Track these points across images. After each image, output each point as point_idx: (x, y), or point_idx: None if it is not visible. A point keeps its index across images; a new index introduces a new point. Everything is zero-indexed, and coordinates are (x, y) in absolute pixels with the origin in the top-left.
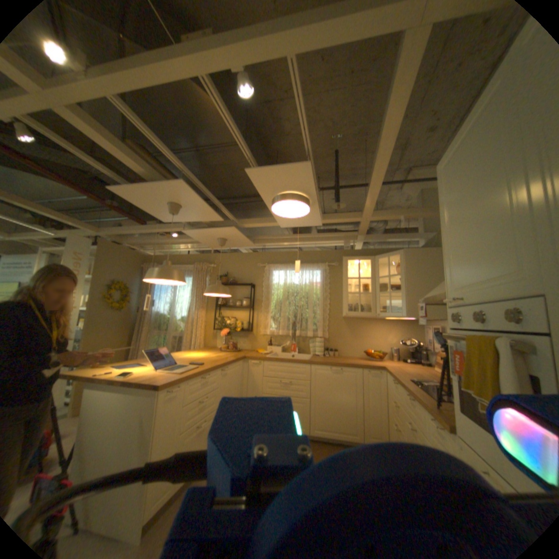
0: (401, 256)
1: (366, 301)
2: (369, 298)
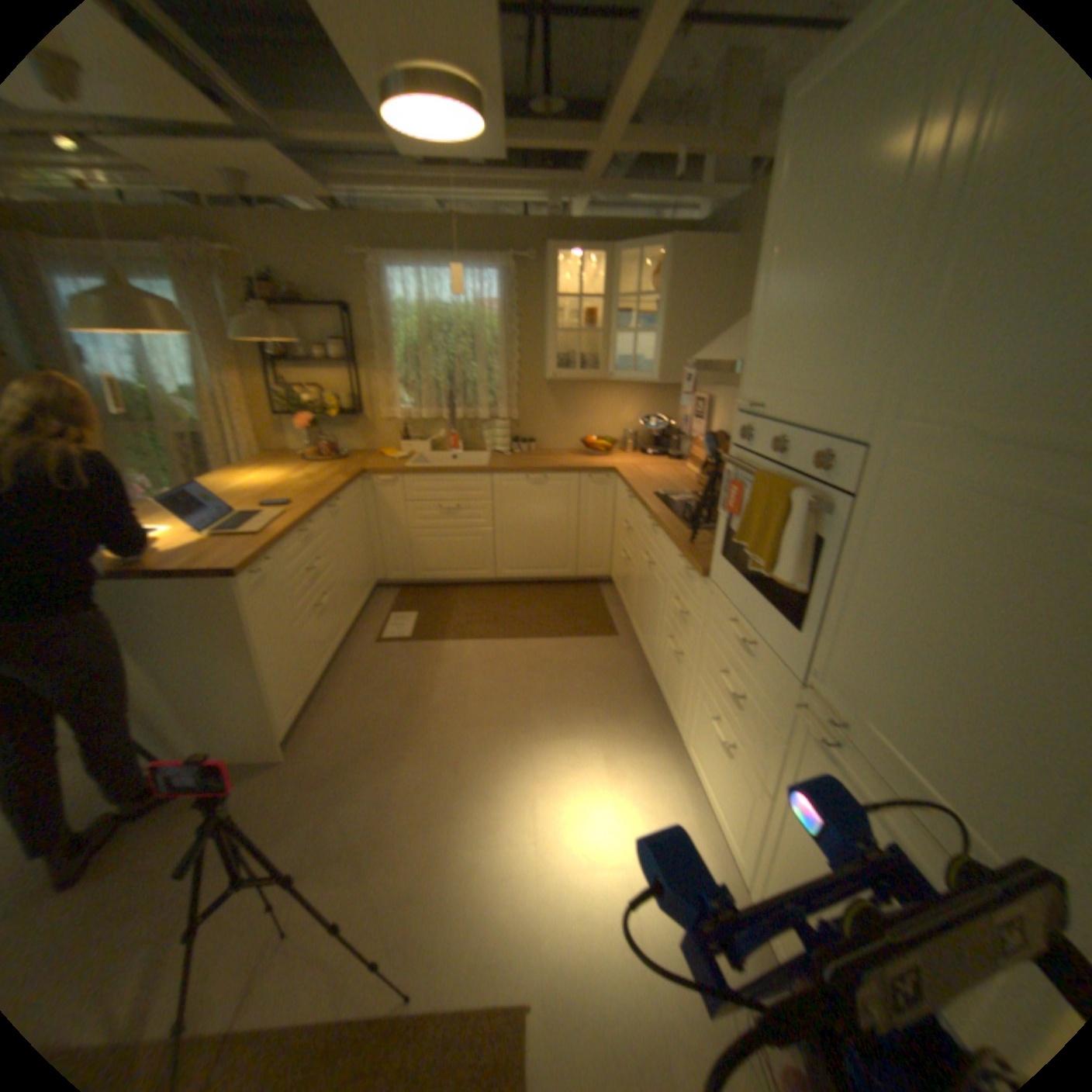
0: (666, 248)
1: (589, 343)
2: (595, 337)
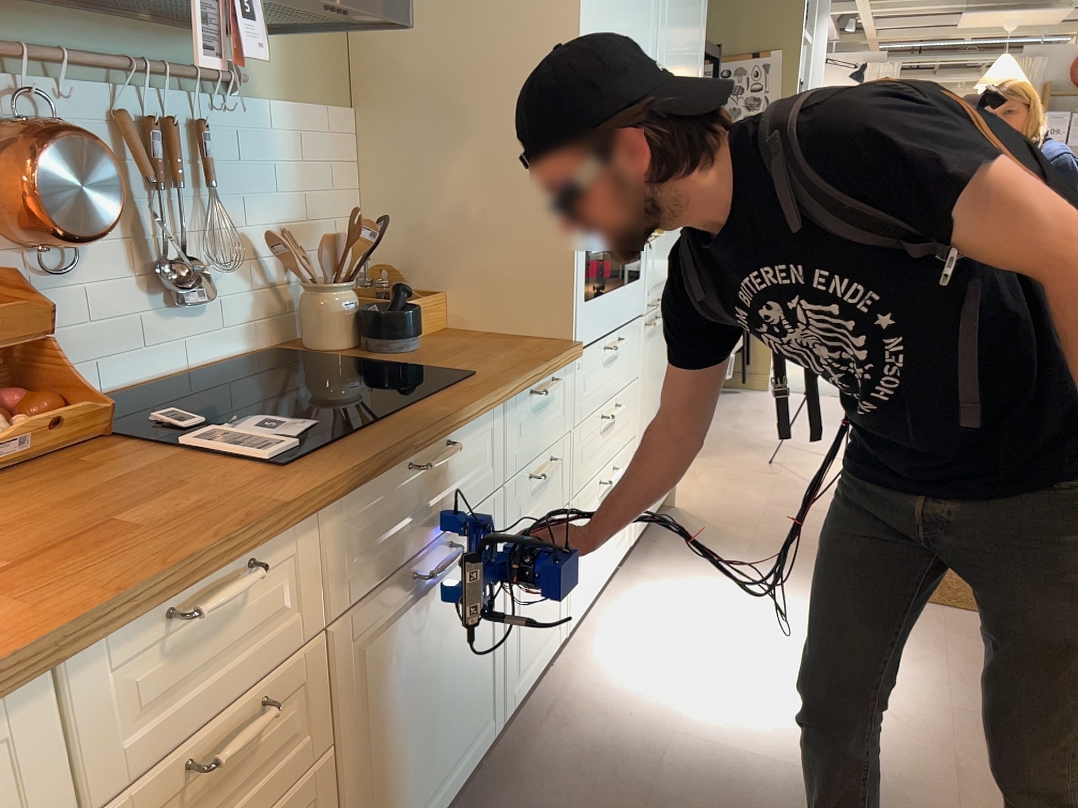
0: None
1: None
2: None
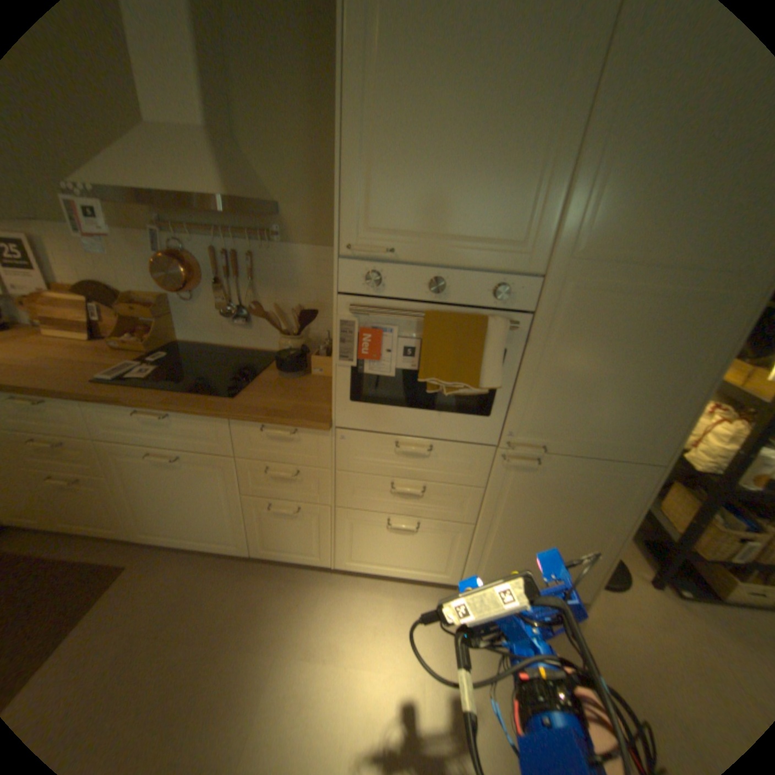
0: None
1: None
2: None
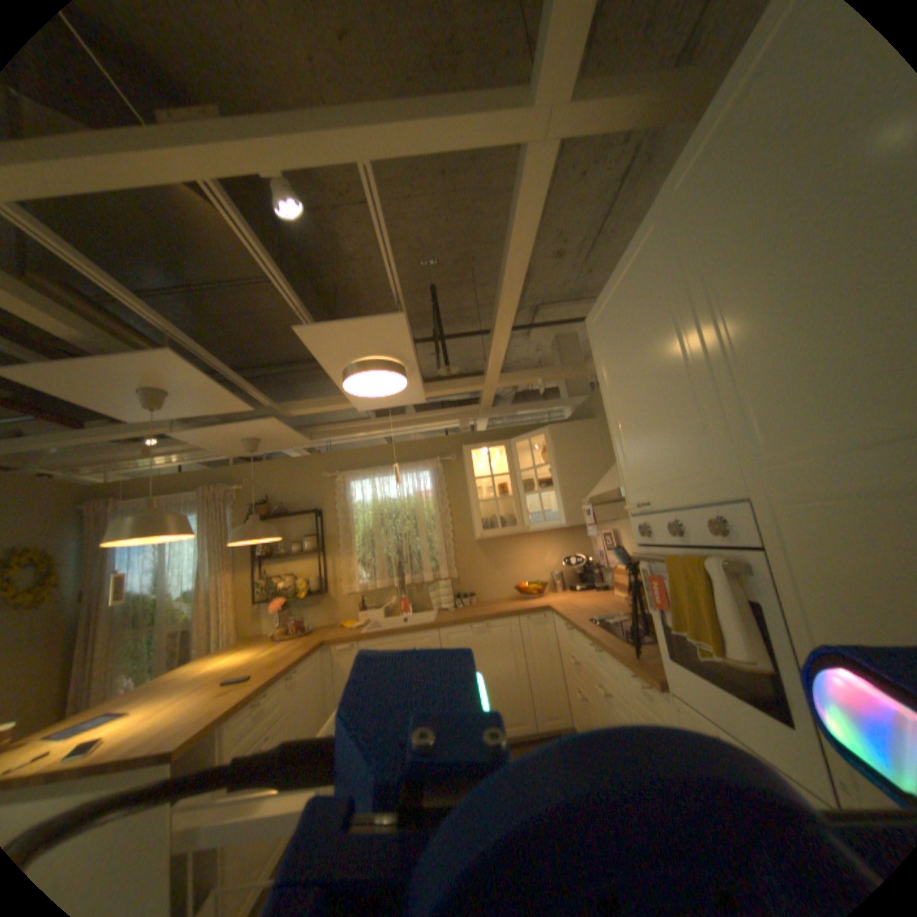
0: (545, 435)
1: (505, 507)
2: (508, 503)
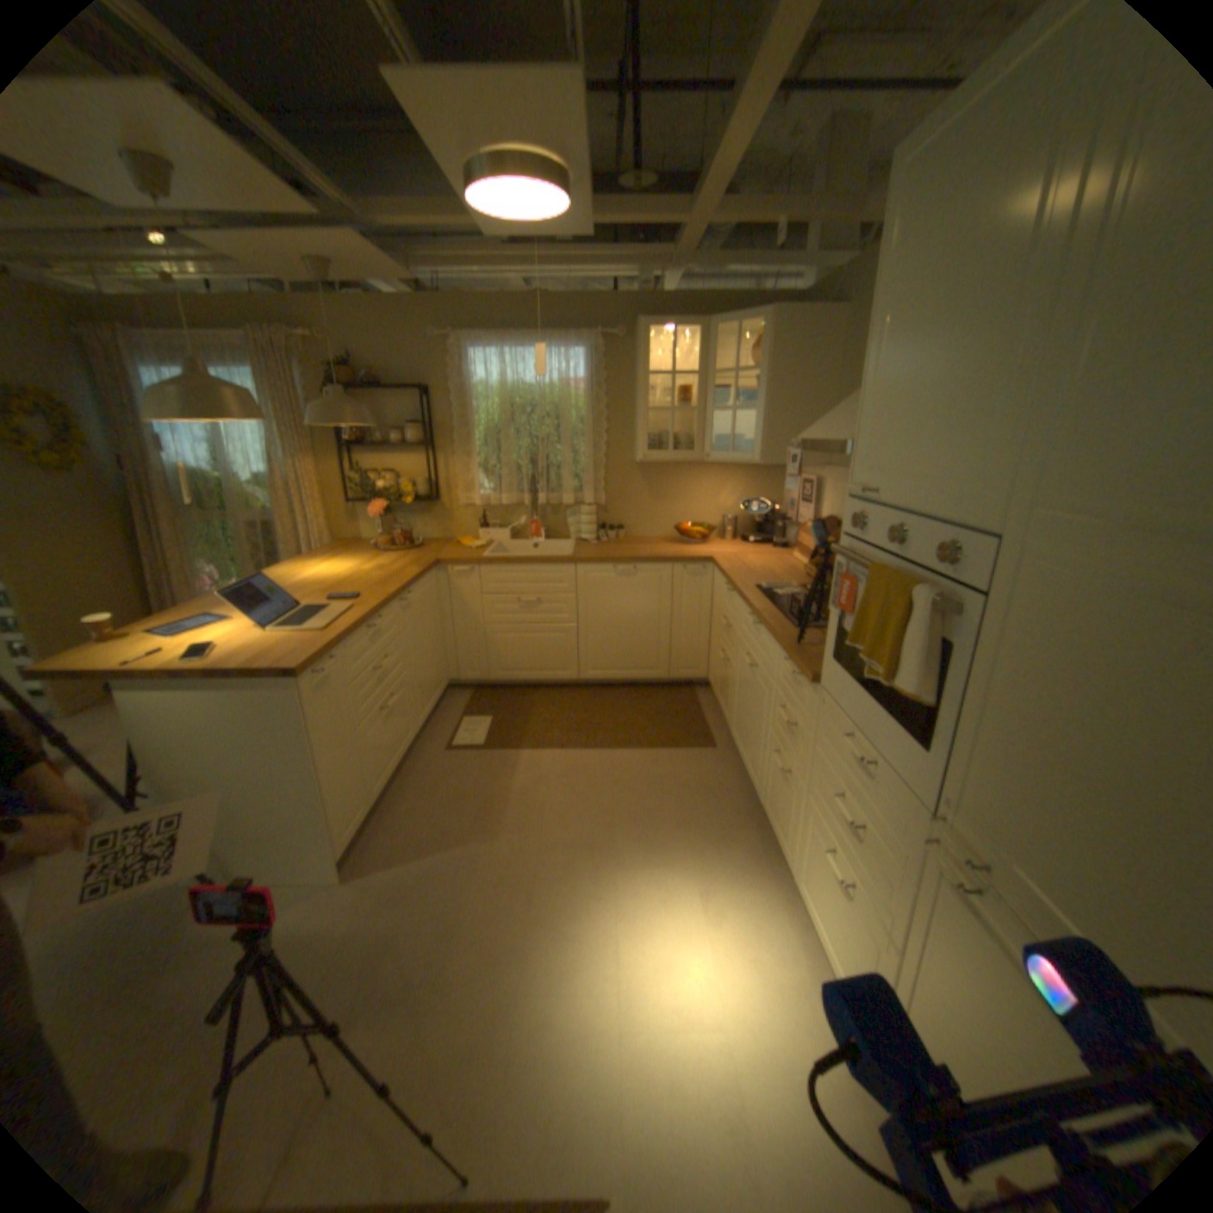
0: (766, 319)
1: (682, 422)
2: (688, 415)
